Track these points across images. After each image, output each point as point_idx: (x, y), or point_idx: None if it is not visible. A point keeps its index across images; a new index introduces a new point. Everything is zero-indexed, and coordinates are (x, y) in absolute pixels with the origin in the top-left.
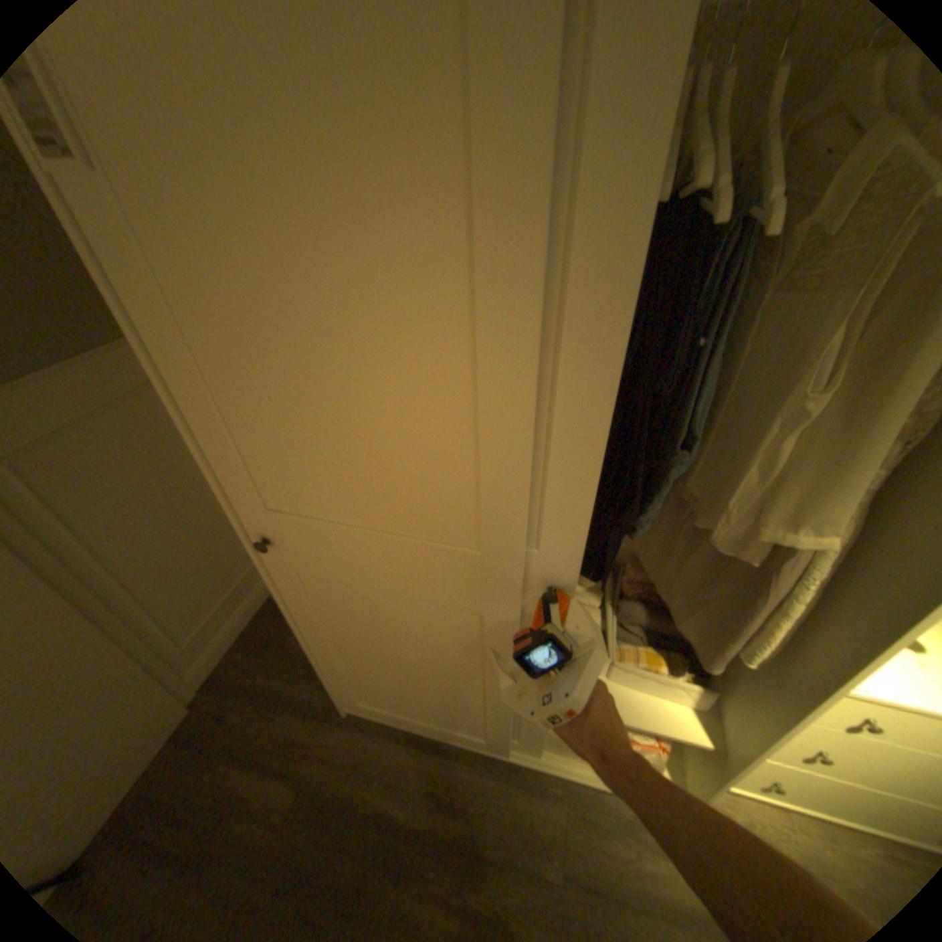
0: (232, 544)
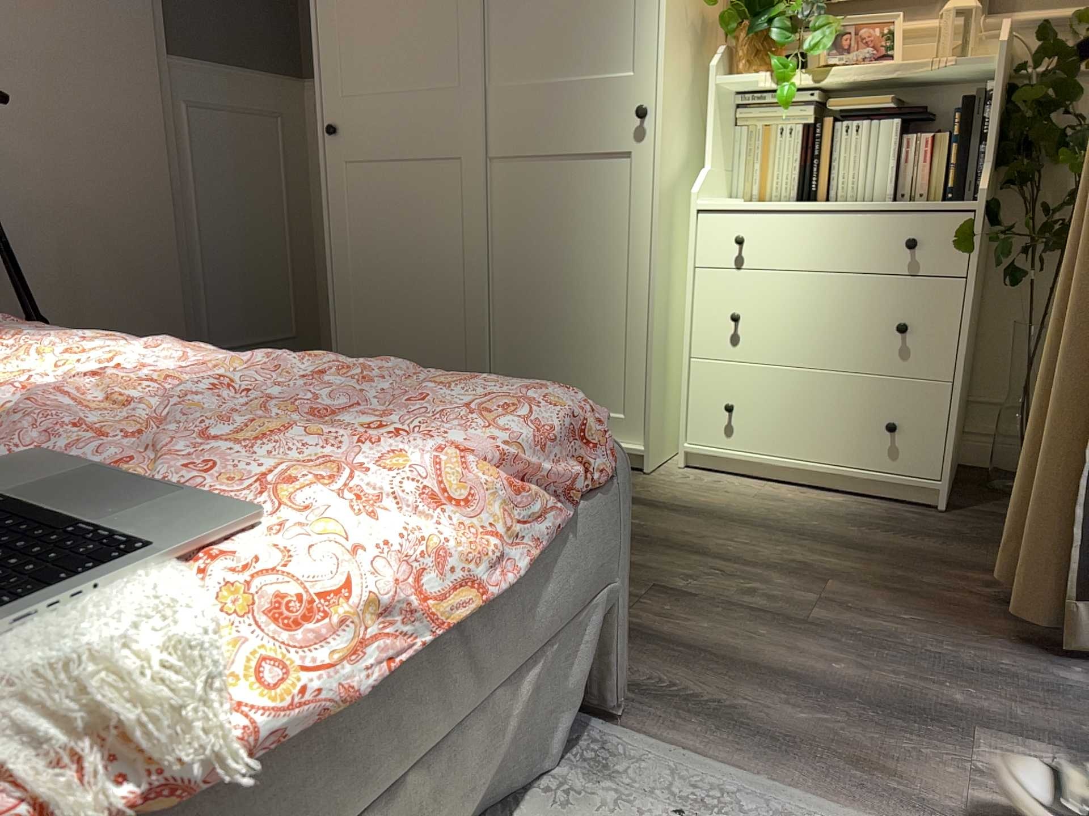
0: (284, 292)
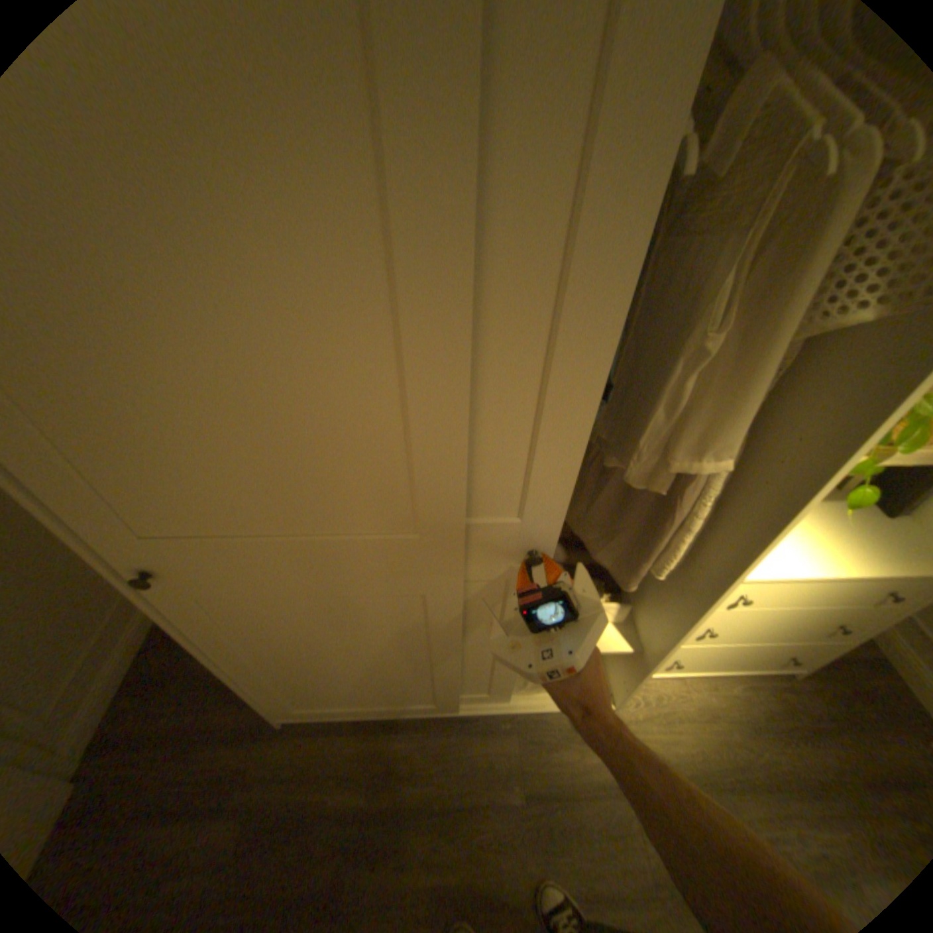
0: (86, 579)
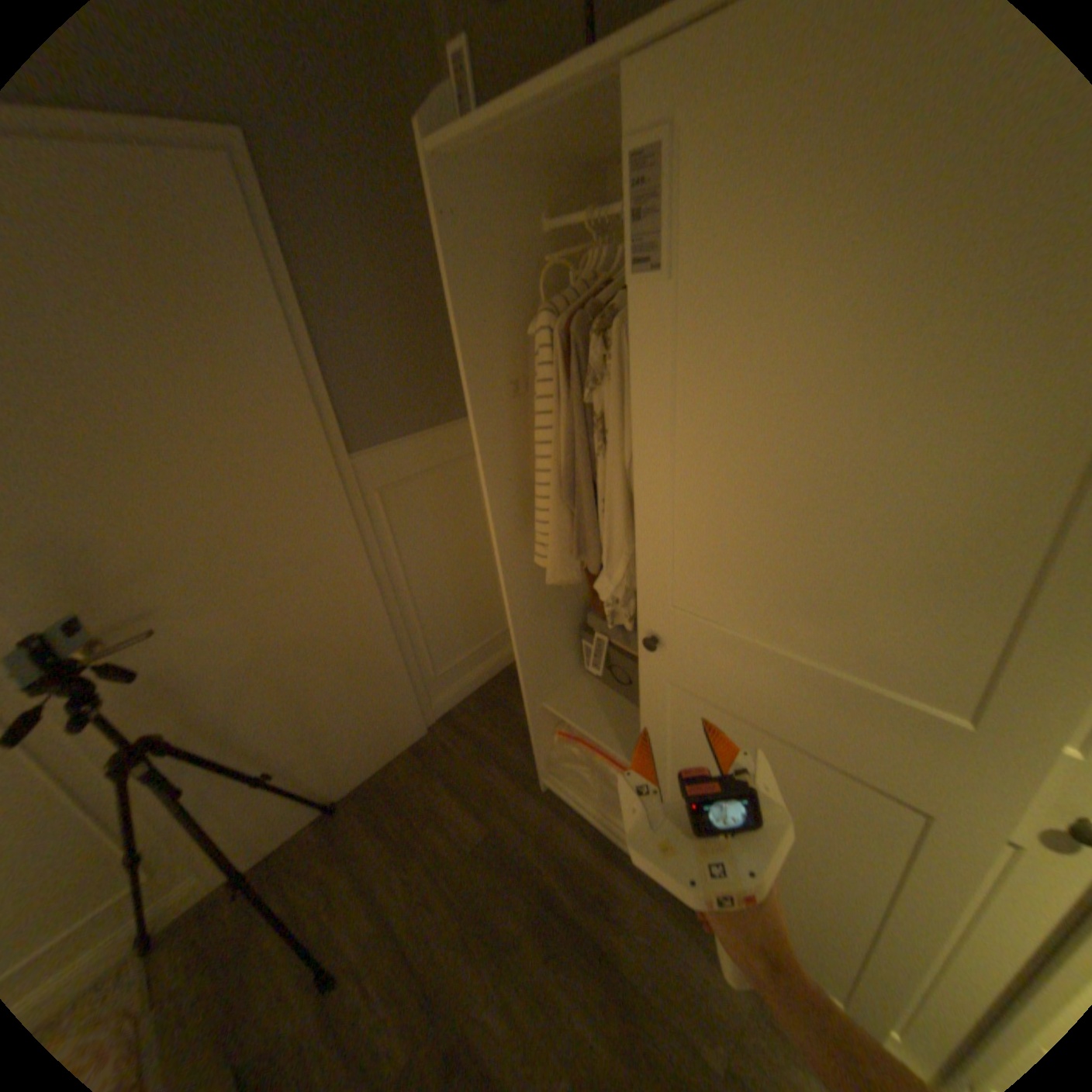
0: (492, 603)
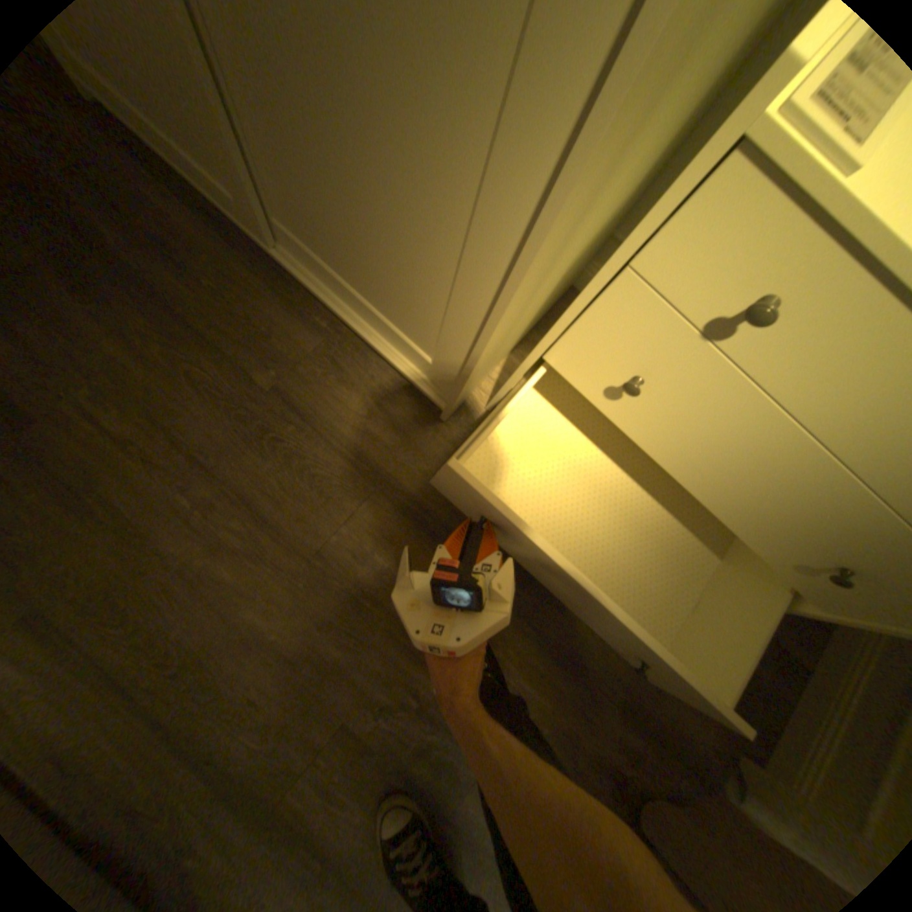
0: None
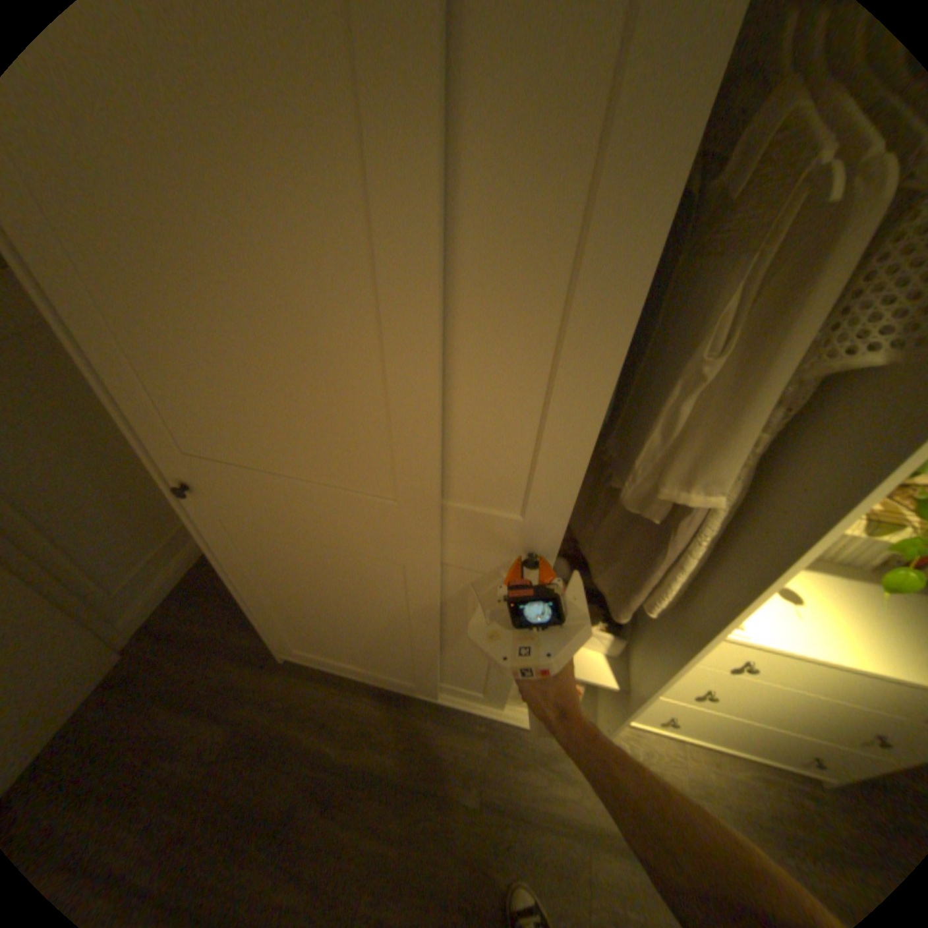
0: None
